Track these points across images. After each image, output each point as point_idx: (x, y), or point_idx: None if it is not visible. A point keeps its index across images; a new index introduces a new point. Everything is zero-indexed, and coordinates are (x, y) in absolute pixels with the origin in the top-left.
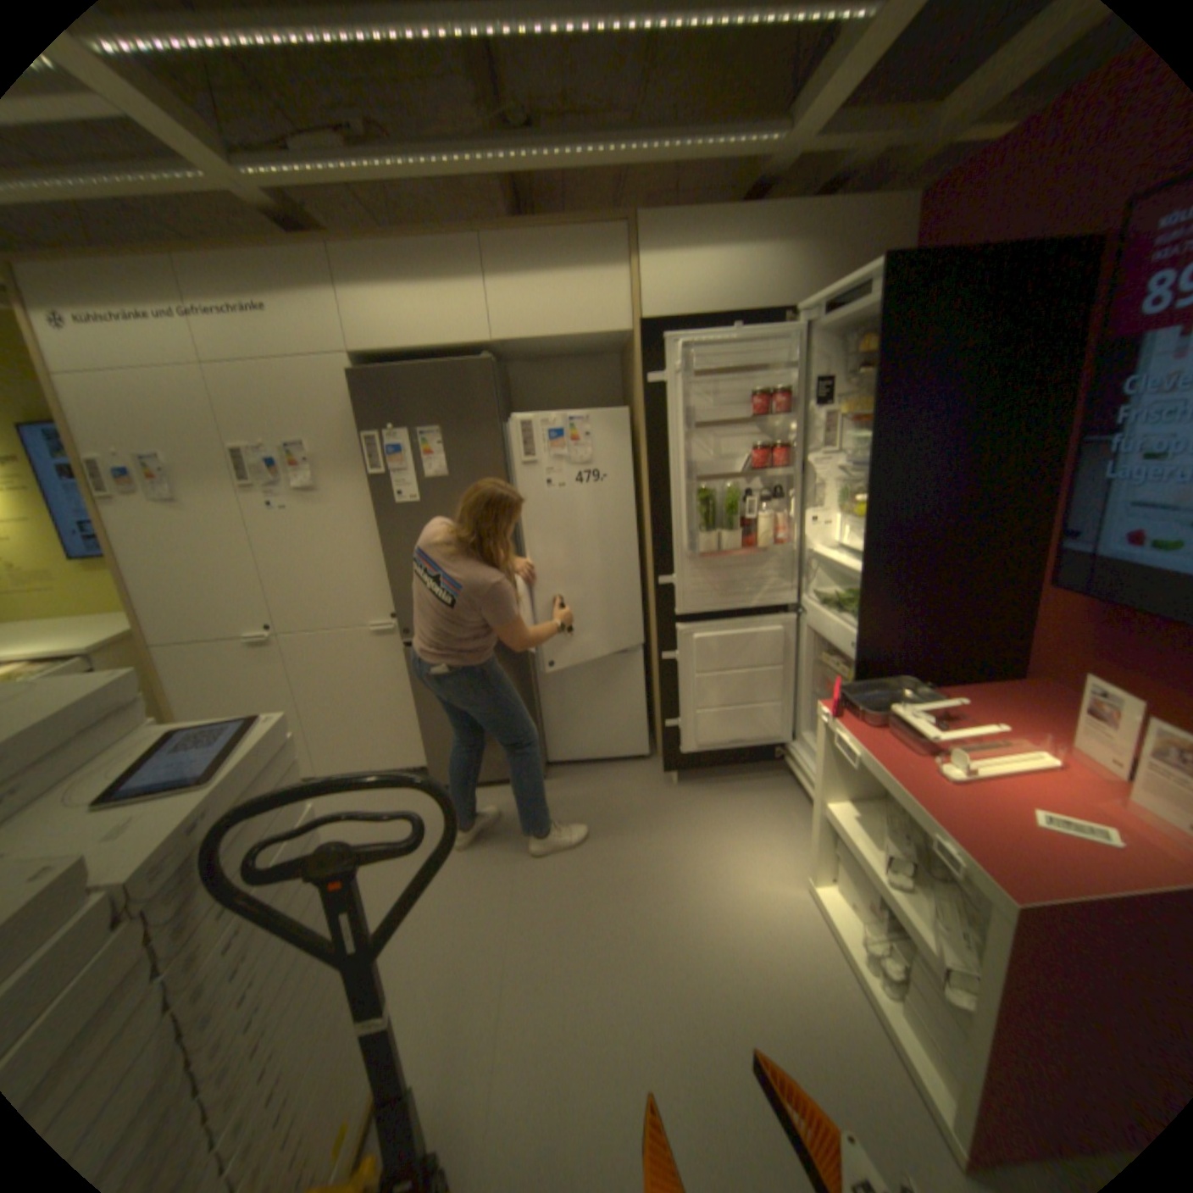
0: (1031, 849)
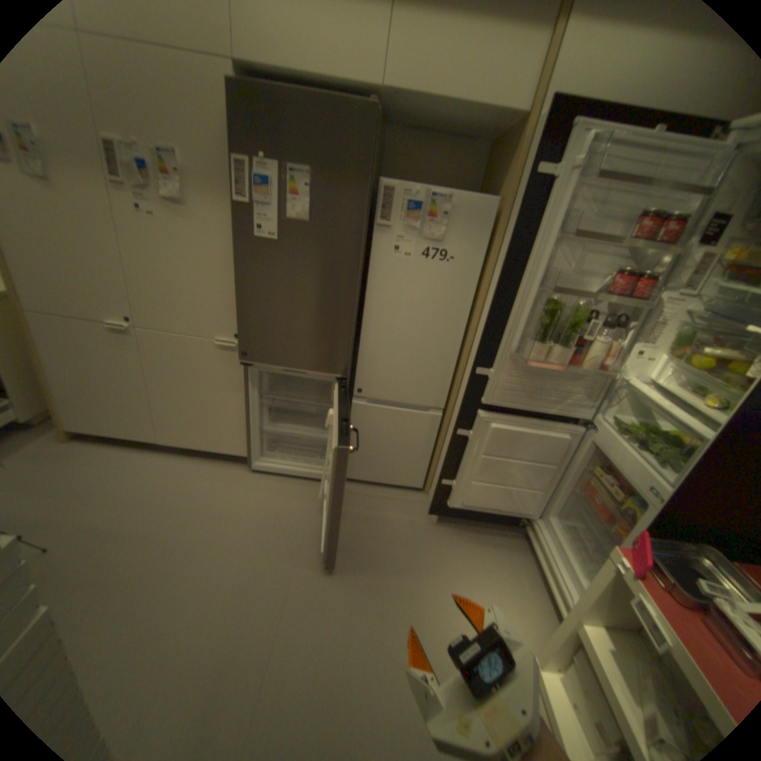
0: None
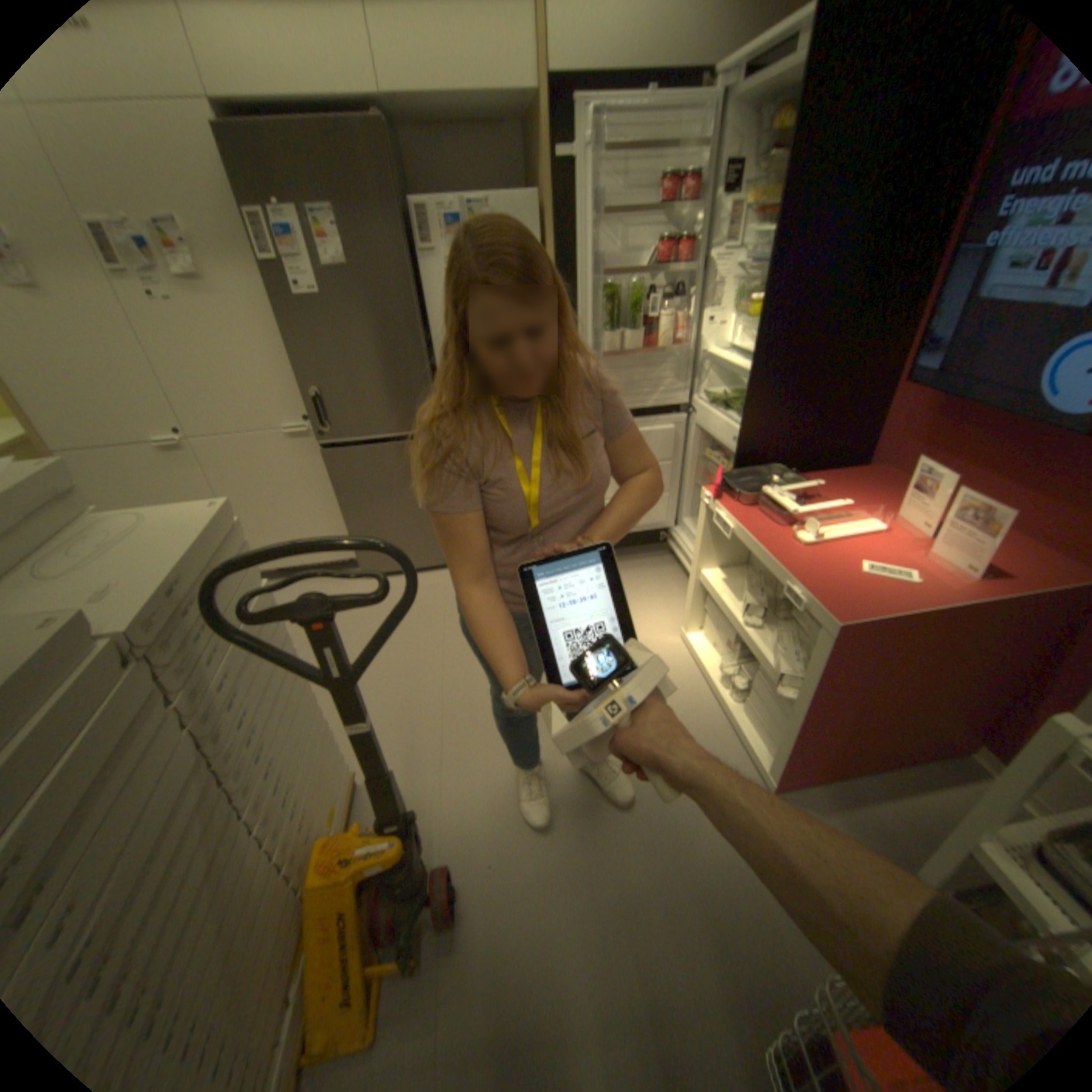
0: (854, 587)
